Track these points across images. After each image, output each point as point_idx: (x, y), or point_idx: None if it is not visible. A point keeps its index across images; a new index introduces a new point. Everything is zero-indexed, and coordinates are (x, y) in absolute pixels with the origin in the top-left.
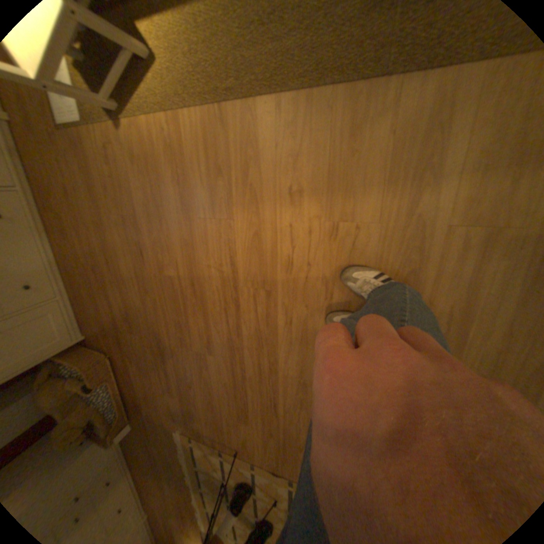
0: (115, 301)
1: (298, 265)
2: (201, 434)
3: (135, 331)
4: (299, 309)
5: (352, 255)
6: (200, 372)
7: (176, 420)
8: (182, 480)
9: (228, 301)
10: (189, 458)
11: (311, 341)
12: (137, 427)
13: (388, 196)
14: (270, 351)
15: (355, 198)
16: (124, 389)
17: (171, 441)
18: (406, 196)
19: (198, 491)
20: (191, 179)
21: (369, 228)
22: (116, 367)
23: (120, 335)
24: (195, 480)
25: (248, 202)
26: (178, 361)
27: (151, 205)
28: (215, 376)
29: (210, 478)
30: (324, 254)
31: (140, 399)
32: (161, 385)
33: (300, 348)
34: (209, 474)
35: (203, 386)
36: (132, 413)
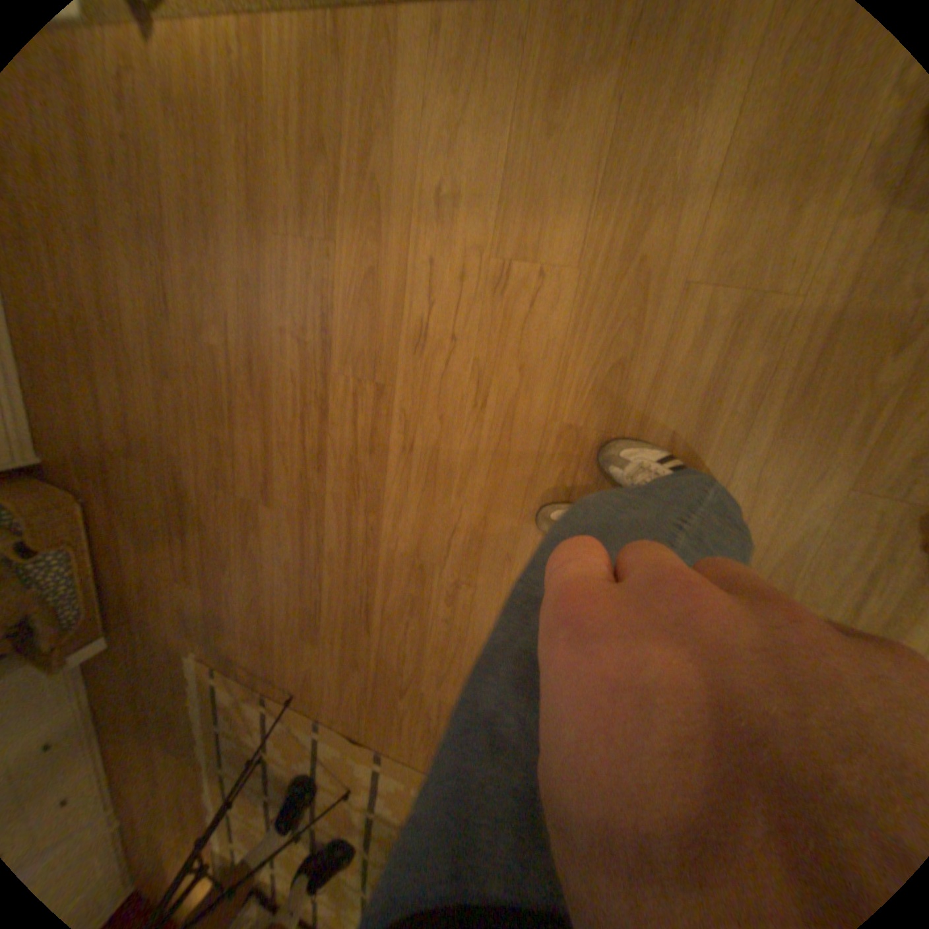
0: (105, 389)
1: (436, 340)
2: (233, 661)
3: (136, 453)
4: (428, 425)
5: (527, 328)
6: (245, 540)
7: (191, 633)
8: (189, 752)
9: (308, 401)
10: (207, 707)
11: (441, 487)
12: (118, 645)
13: (598, 221)
14: (370, 504)
15: (545, 219)
16: (103, 567)
17: (178, 674)
18: (626, 223)
19: (215, 774)
20: (271, 155)
21: (560, 278)
22: (94, 522)
23: (108, 457)
24: (212, 750)
25: (364, 210)
26: (208, 515)
27: (193, 201)
28: (270, 548)
29: (238, 748)
30: (481, 322)
31: (131, 588)
32: (172, 563)
33: (421, 500)
34: (238, 739)
35: (247, 566)
36: (113, 617)
